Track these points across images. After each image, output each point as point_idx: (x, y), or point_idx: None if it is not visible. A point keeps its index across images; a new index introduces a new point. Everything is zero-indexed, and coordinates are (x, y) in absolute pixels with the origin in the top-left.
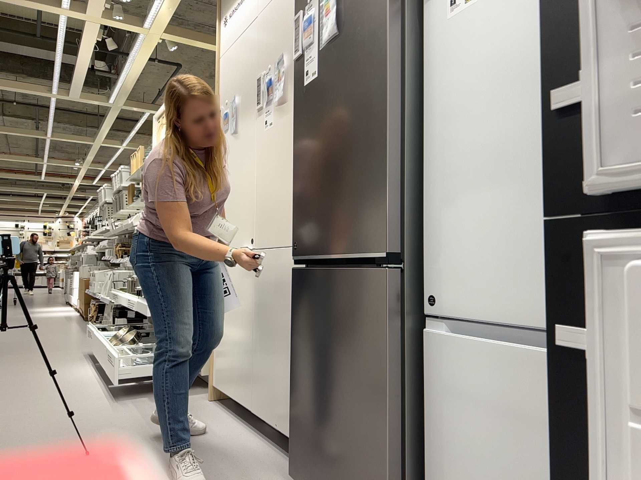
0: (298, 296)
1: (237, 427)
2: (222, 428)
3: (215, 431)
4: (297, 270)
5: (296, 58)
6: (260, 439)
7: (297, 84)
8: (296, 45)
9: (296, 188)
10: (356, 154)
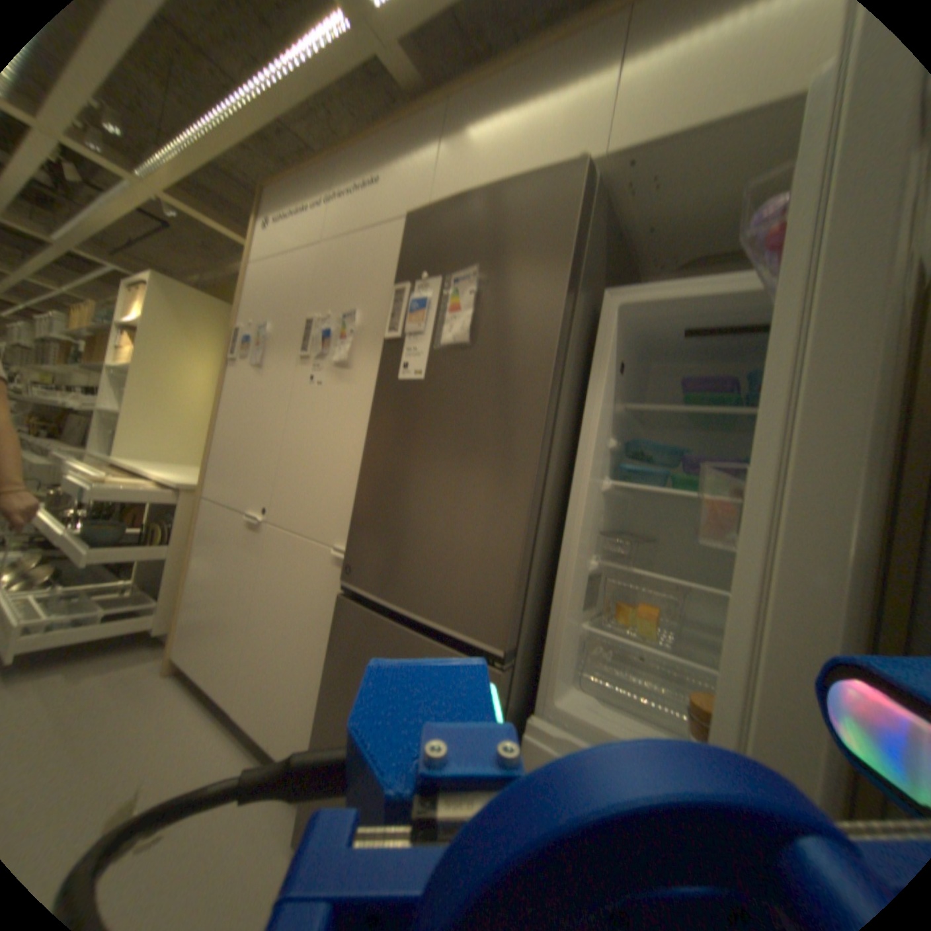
0: (343, 632)
1: (205, 731)
2: (184, 735)
3: (173, 743)
4: (344, 596)
5: (389, 336)
6: (238, 753)
7: (384, 368)
8: (391, 319)
9: (360, 497)
10: (472, 505)
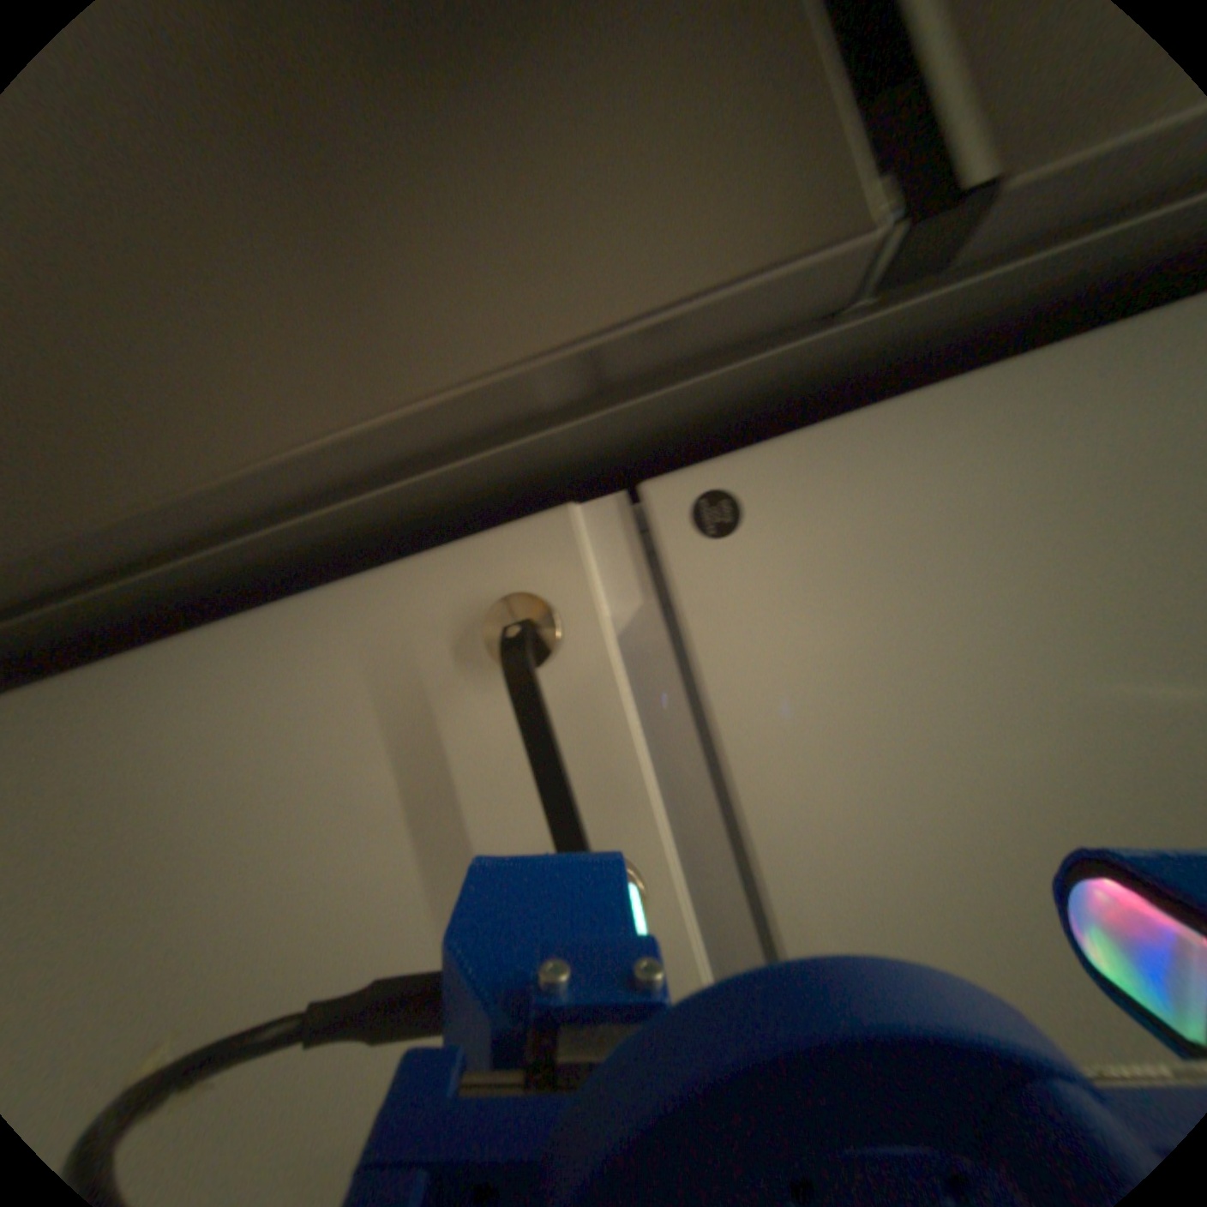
0: None
1: None
2: None
3: None
4: None
5: None
6: None
7: None
8: None
9: None
10: None
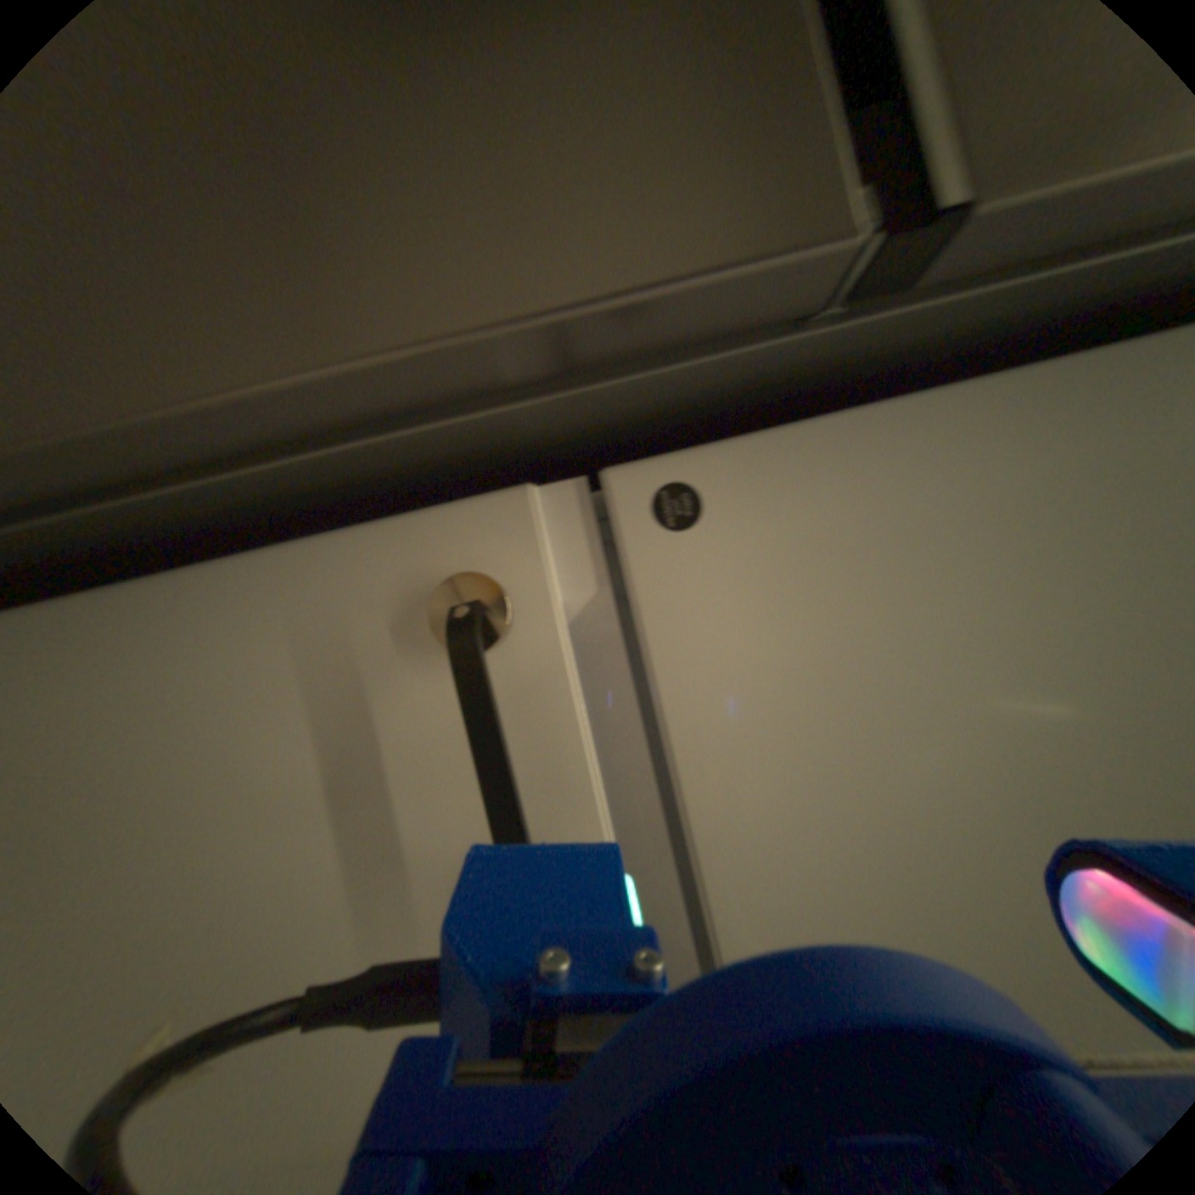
0: None
1: None
2: None
3: None
4: None
5: None
6: None
7: None
8: None
9: None
10: None
